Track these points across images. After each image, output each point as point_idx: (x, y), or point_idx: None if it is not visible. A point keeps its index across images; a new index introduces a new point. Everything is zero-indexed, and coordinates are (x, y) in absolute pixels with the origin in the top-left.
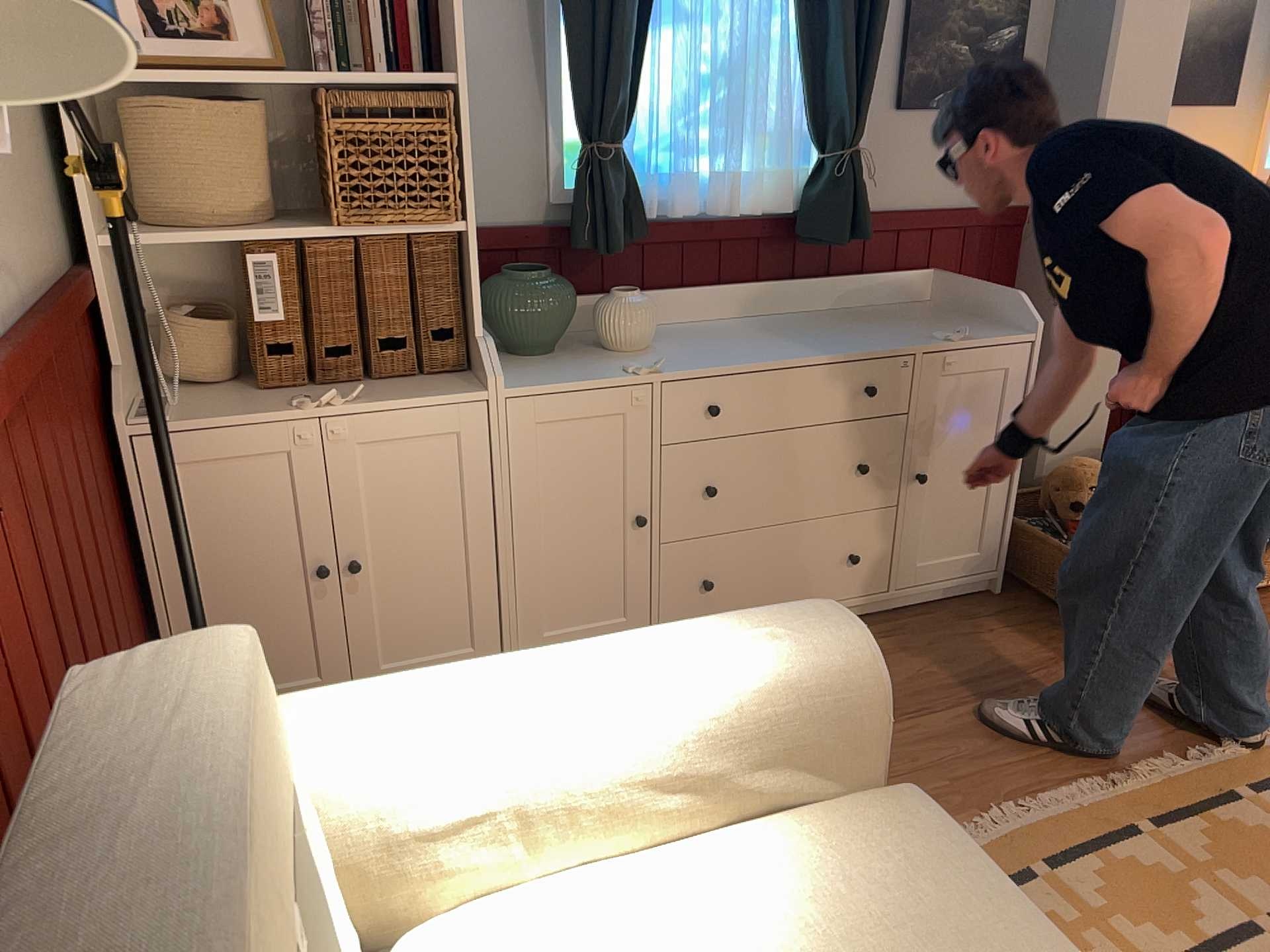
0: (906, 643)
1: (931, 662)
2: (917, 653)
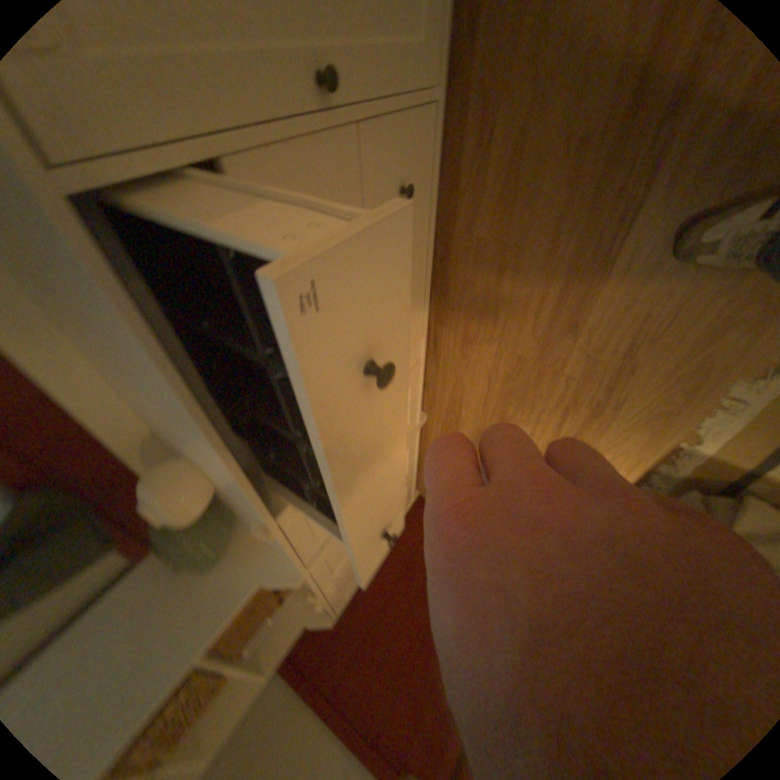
0: (508, 114)
1: (561, 115)
2: (533, 115)
